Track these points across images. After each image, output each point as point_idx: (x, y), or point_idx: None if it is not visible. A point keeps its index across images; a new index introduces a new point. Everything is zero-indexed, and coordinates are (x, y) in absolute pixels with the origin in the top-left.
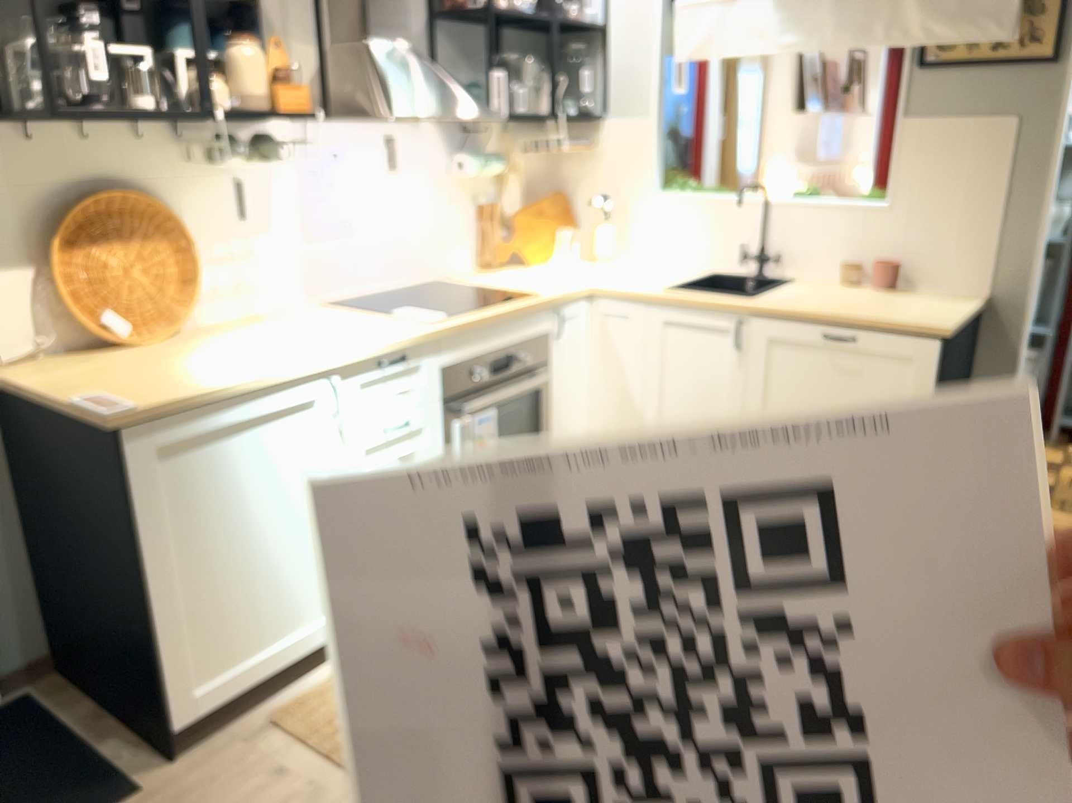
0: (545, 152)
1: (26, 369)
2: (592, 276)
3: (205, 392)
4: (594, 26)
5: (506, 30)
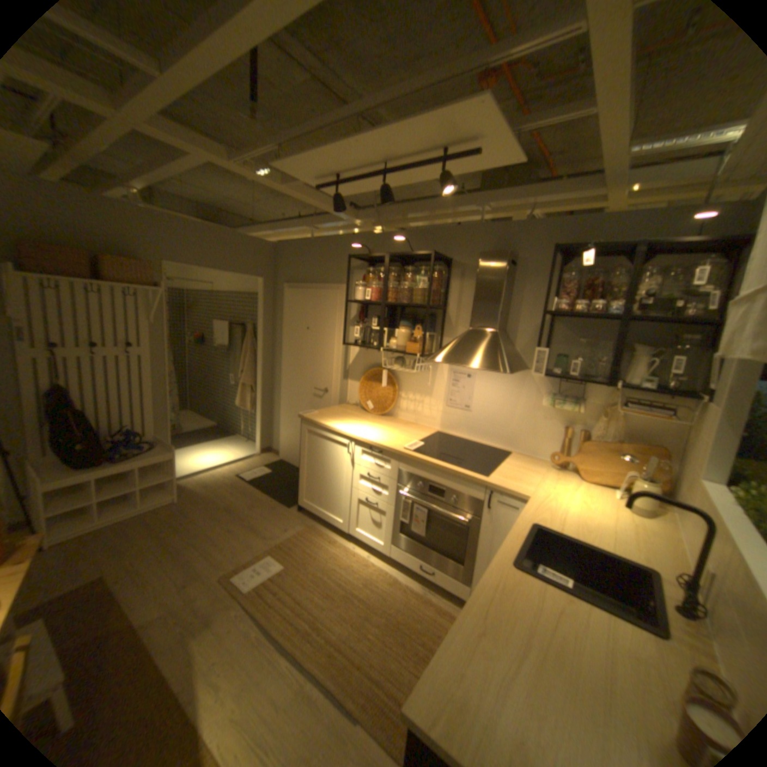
0: (664, 414)
1: (347, 406)
2: (574, 502)
3: (317, 421)
4: (700, 321)
5: (638, 323)
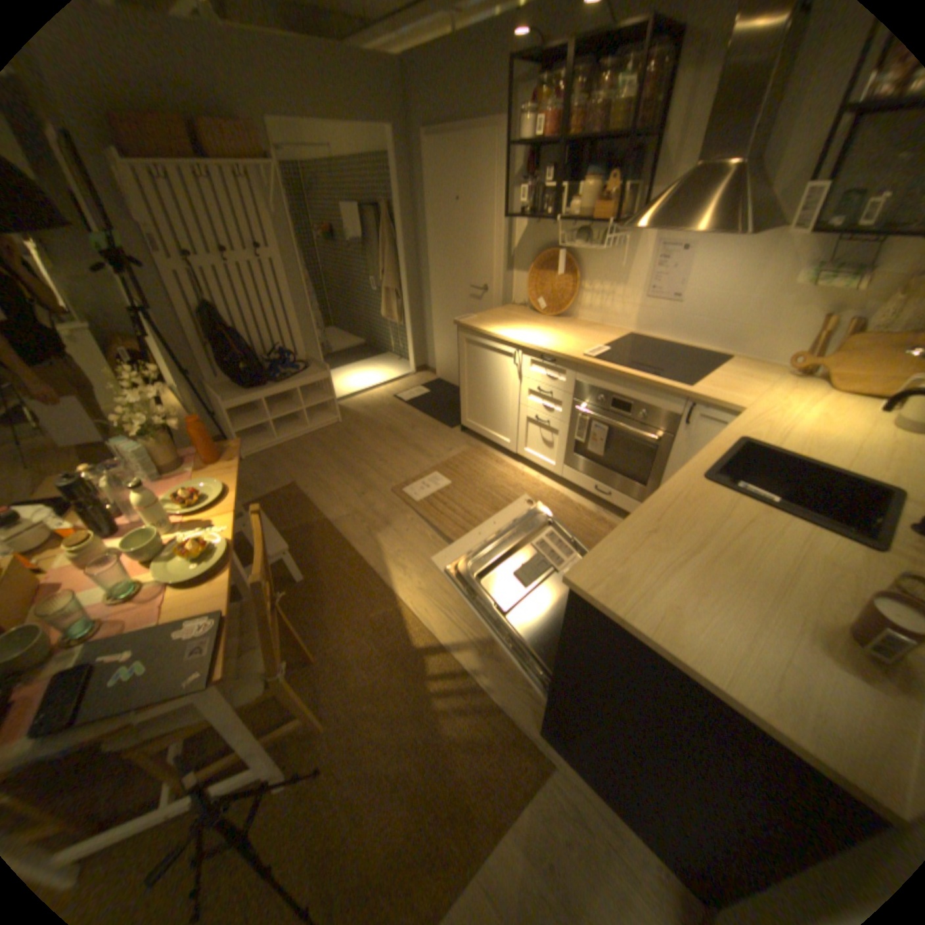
0: None
1: (512, 307)
2: (809, 415)
3: (476, 328)
4: None
5: None
